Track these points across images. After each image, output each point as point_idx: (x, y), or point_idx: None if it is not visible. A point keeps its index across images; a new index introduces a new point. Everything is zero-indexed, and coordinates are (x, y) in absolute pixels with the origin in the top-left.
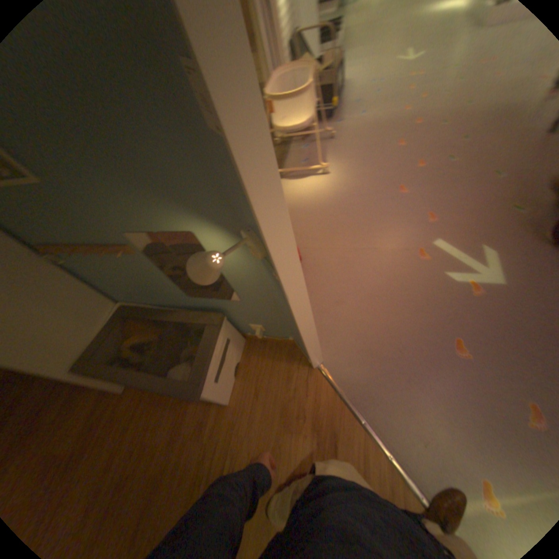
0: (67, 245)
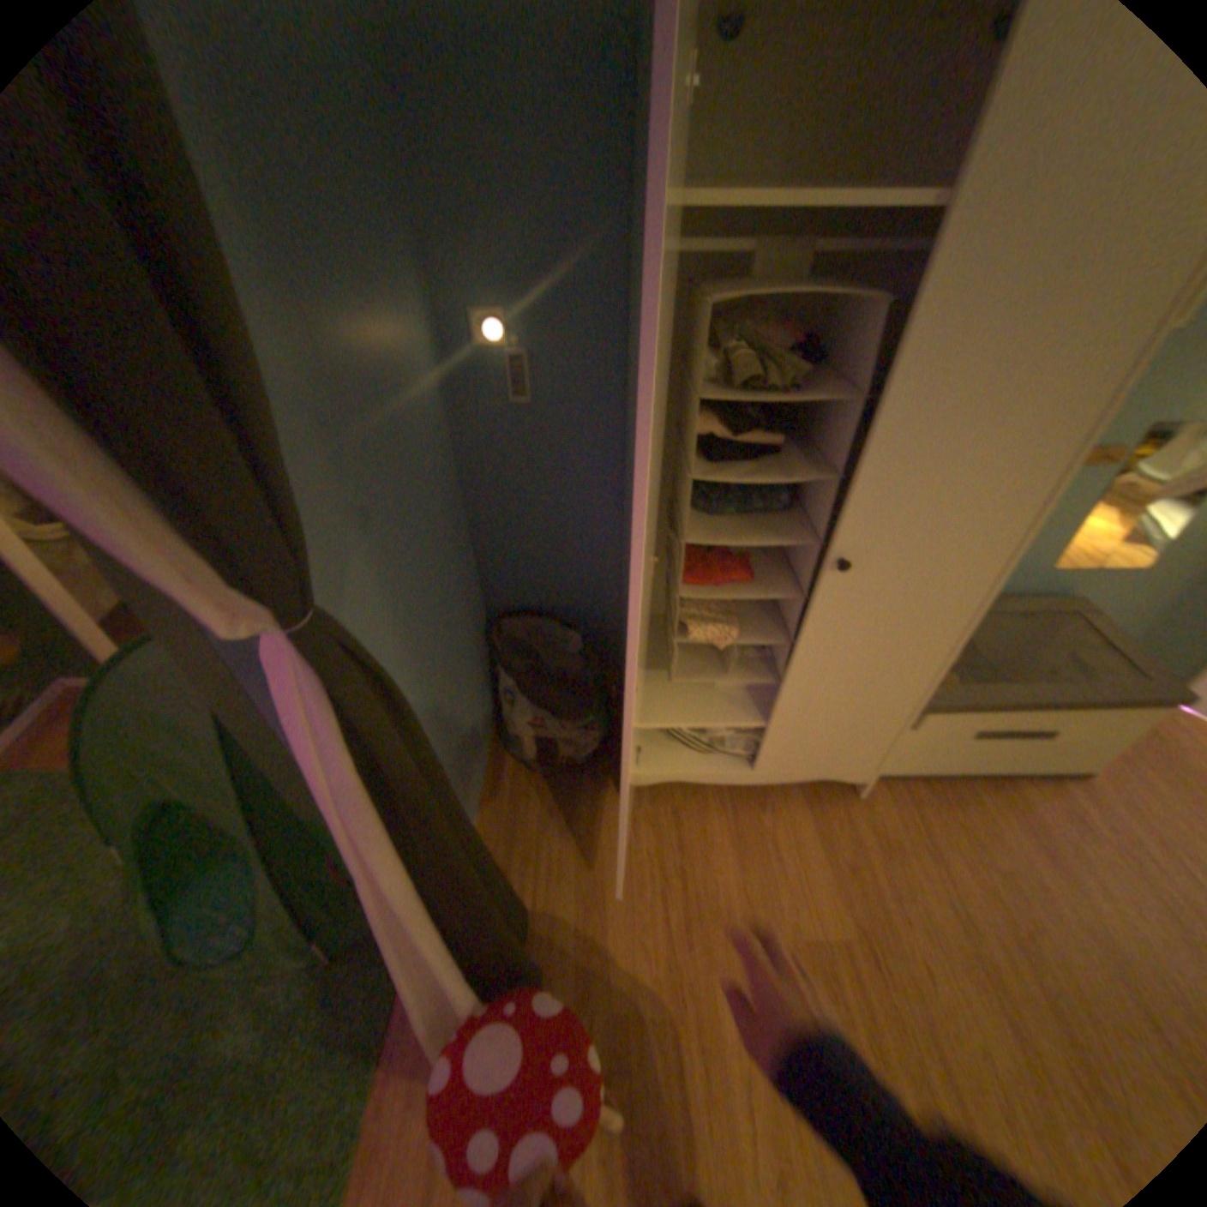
0: None
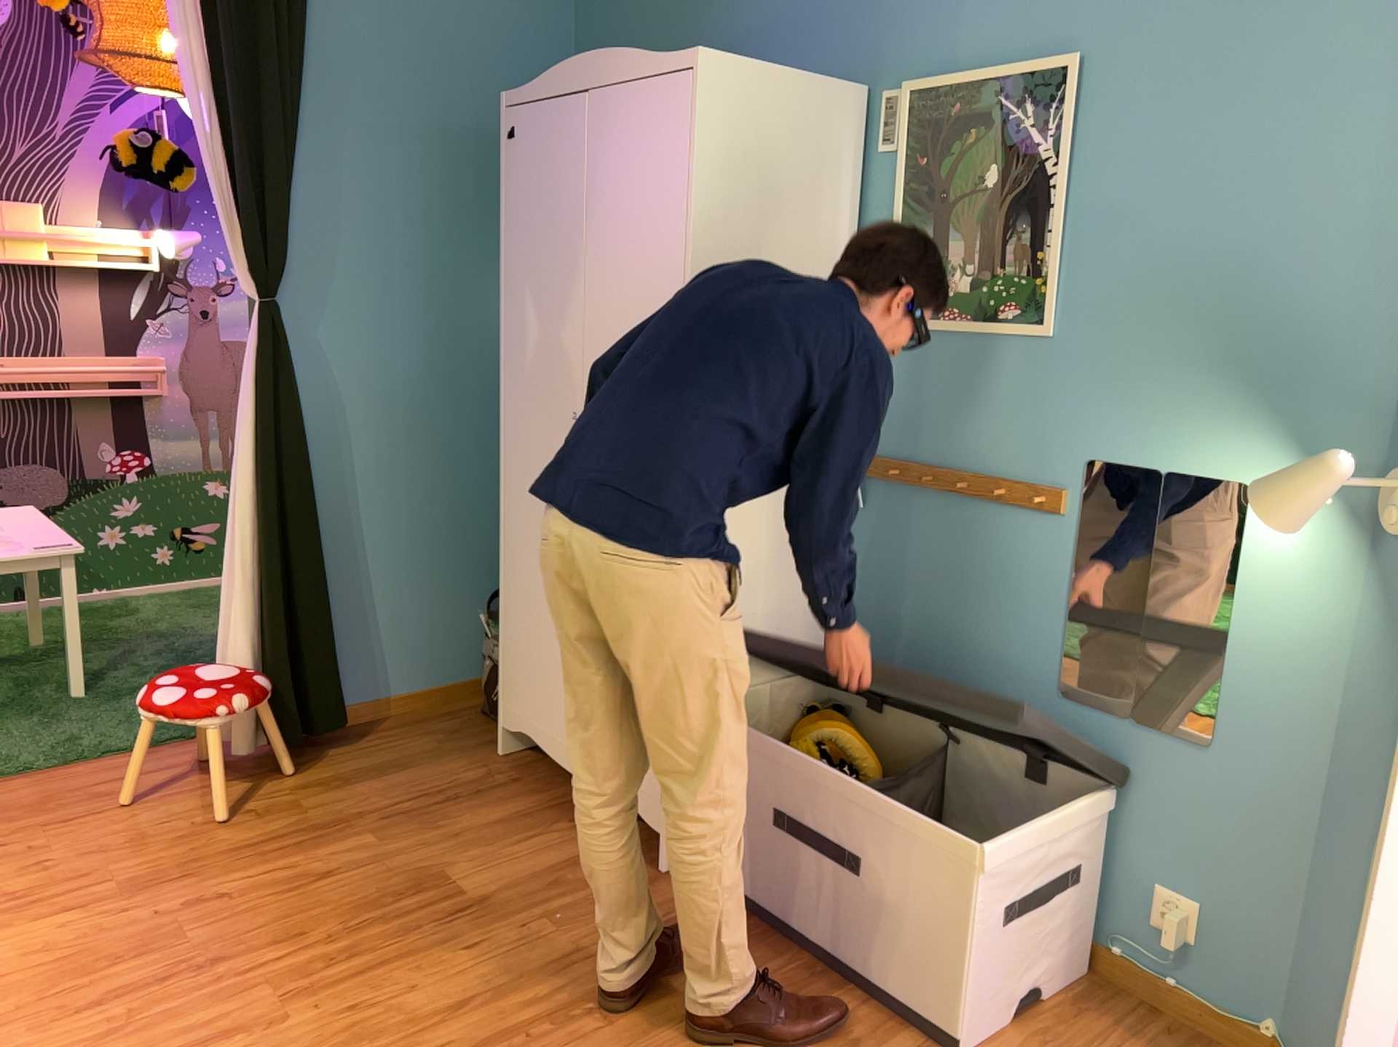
0: (938, 466)
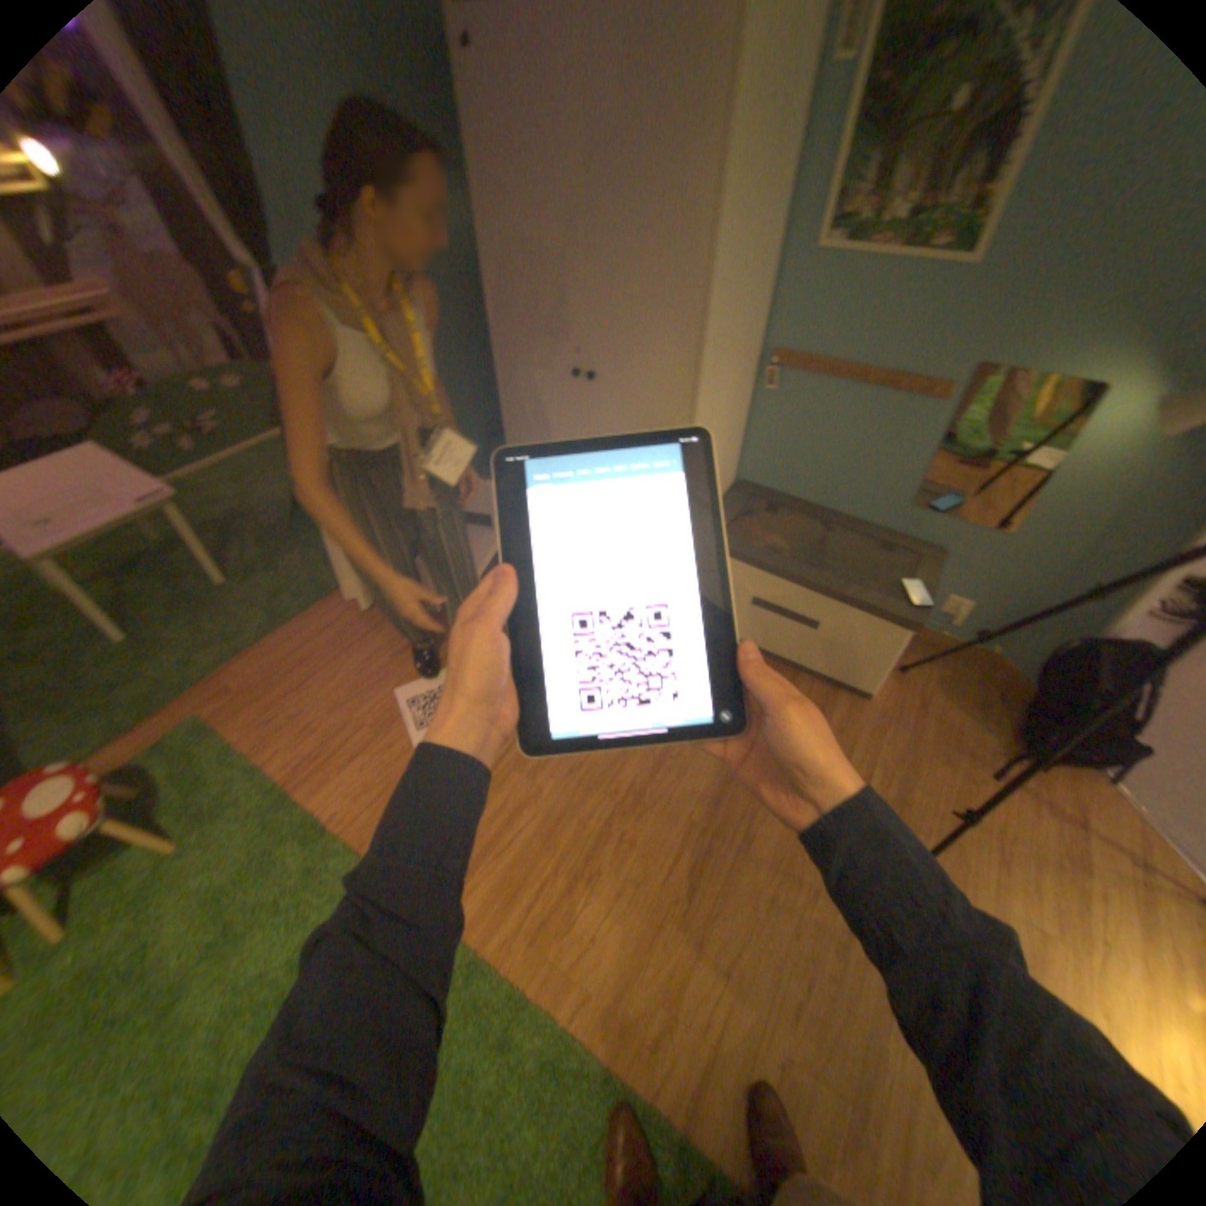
0: (846, 364)
